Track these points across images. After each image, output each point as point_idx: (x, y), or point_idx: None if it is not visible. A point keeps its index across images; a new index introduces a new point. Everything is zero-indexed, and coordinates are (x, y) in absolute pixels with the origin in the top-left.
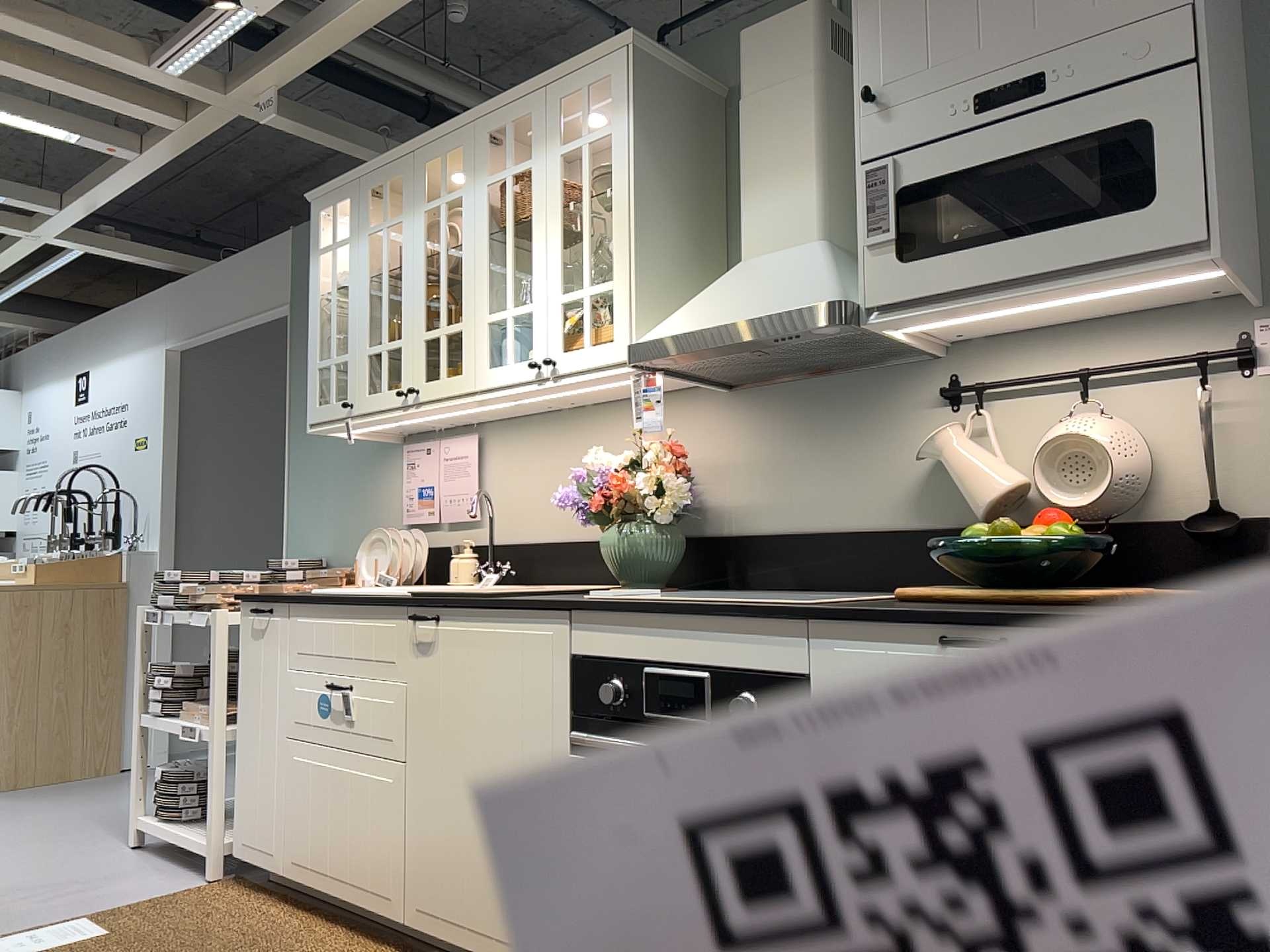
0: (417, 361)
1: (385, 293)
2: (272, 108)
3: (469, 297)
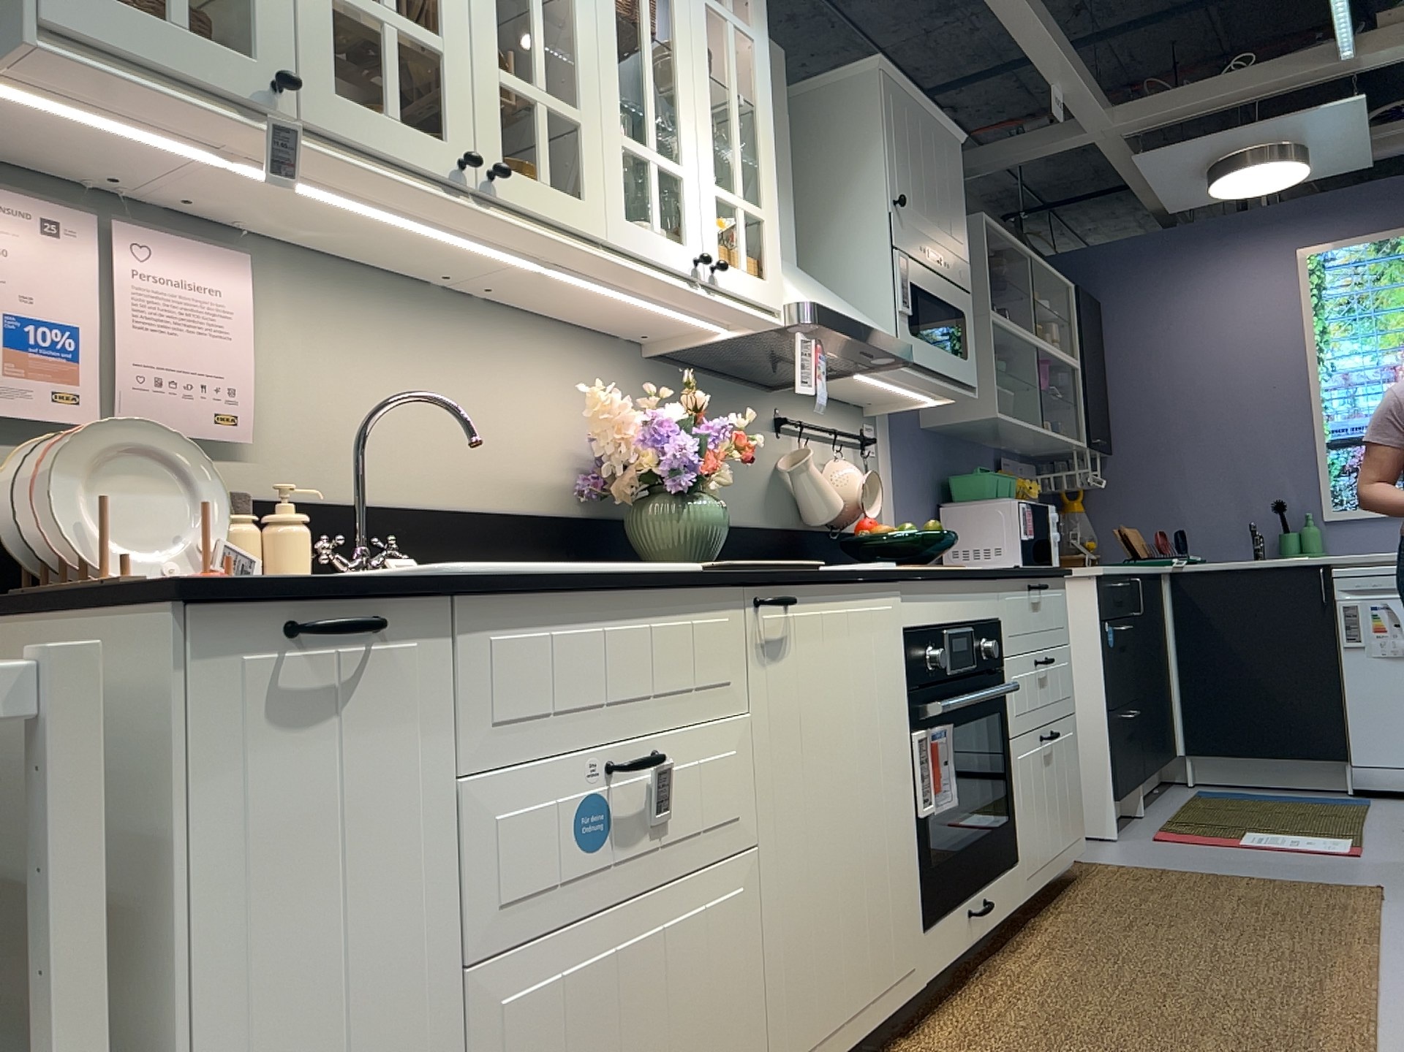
0: (488, 115)
1: None
2: None
3: (593, 82)
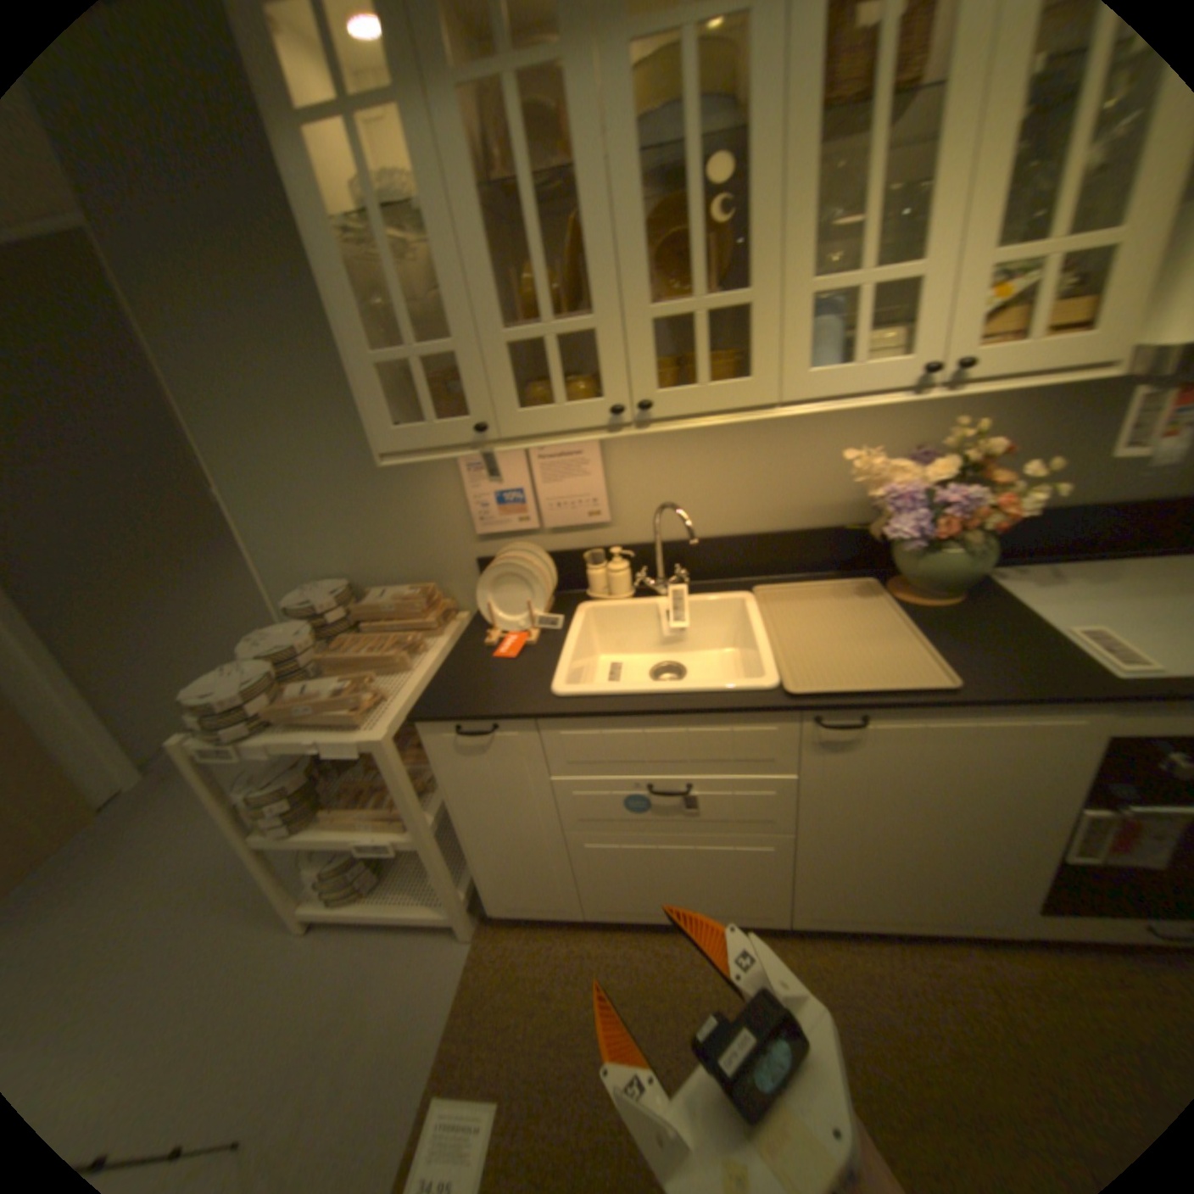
0: (643, 354)
1: (534, 222)
2: None
3: (773, 243)
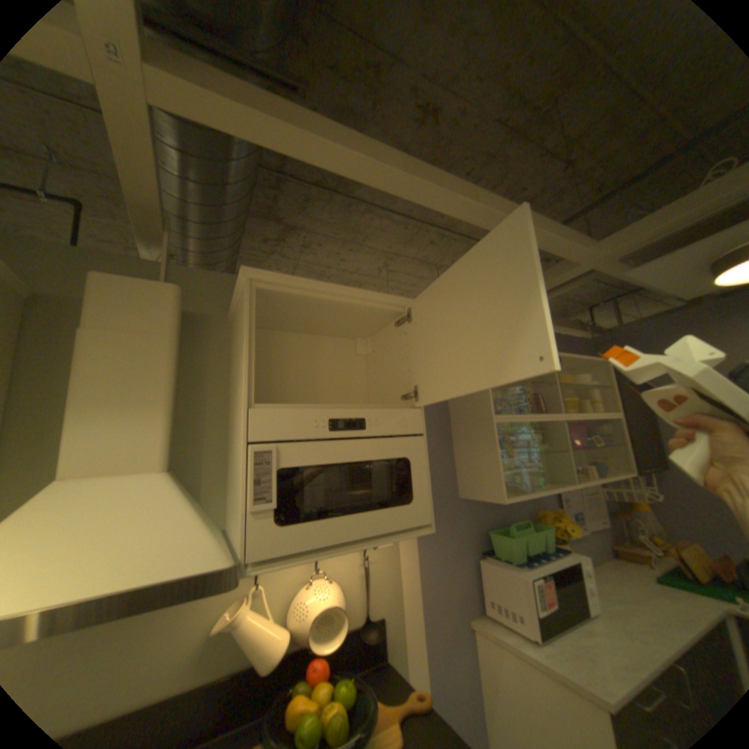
0: None
1: None
2: None
3: None
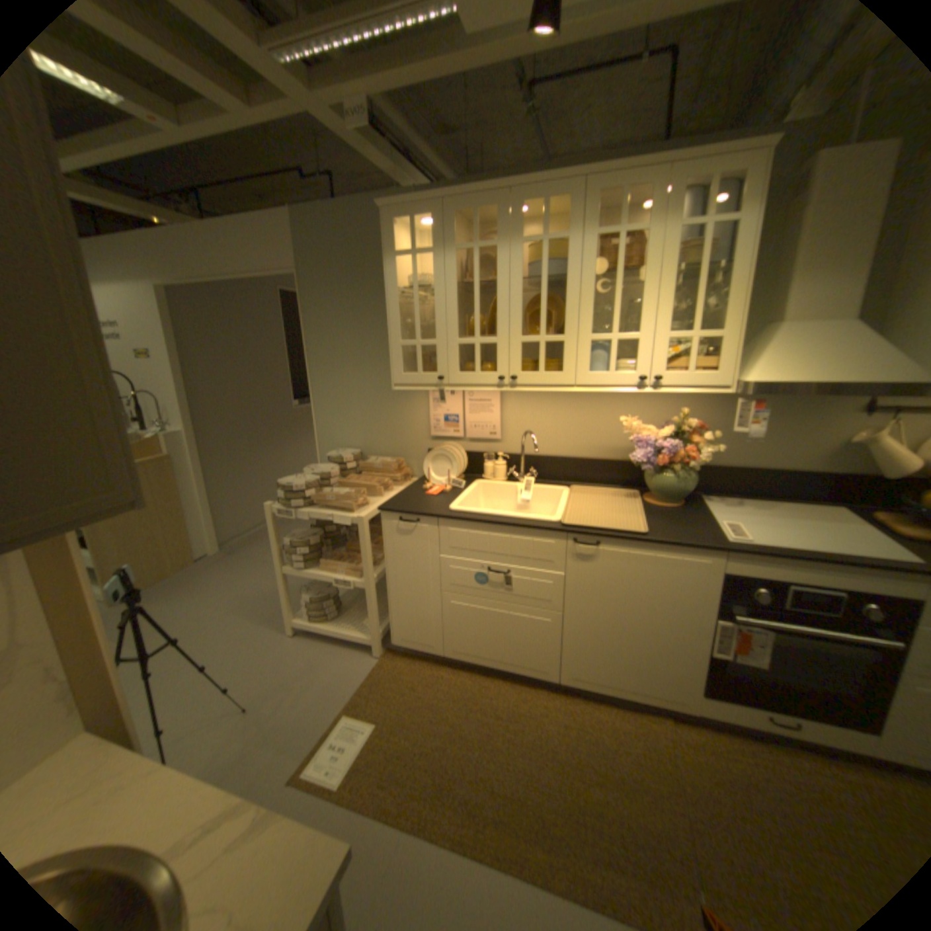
0: (515, 357)
1: (476, 300)
2: (359, 112)
3: (573, 319)
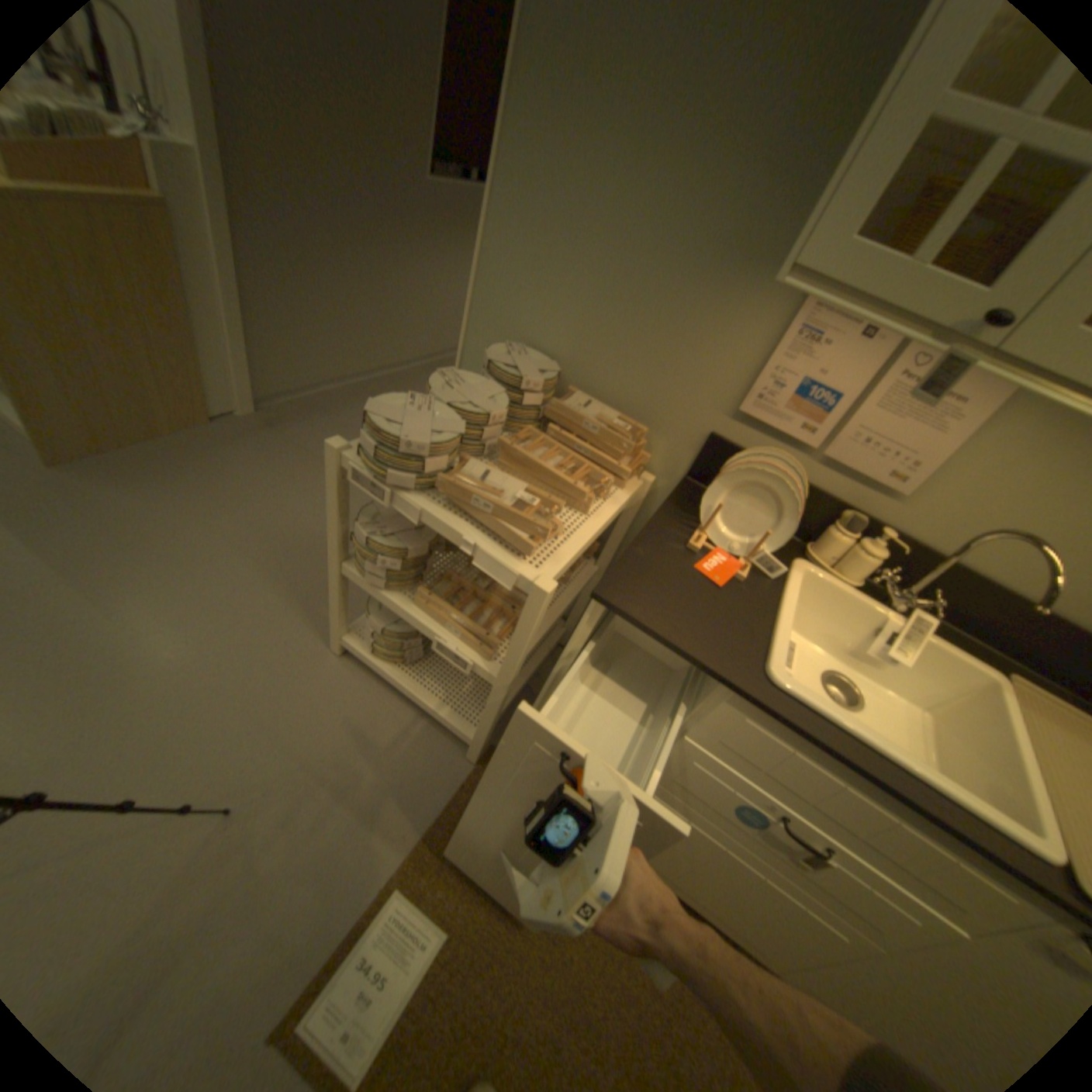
0: None
1: None
2: None
3: None
